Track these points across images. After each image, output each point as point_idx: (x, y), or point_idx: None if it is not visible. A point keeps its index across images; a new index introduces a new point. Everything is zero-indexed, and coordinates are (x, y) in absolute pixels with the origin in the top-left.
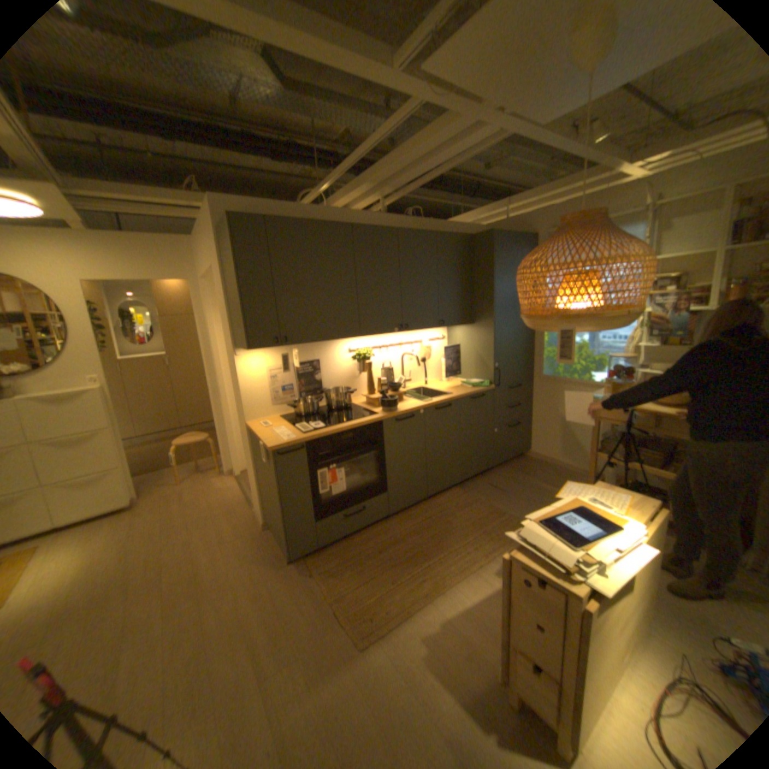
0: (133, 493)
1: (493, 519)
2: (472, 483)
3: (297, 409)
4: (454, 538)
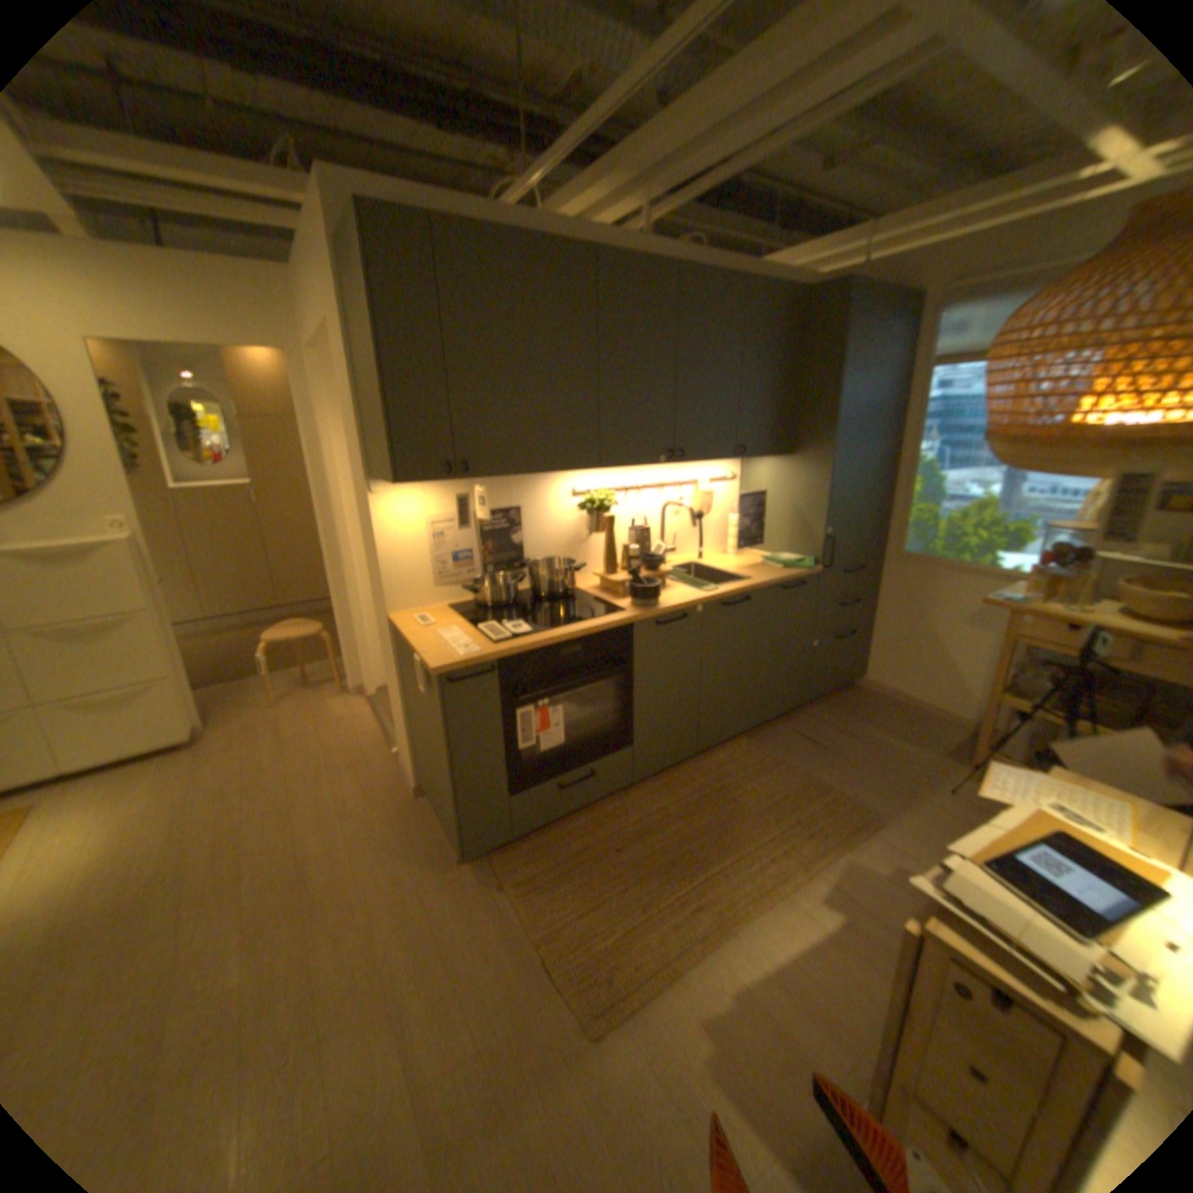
0: (194, 721)
1: (811, 798)
2: (768, 730)
3: (479, 595)
4: (745, 831)
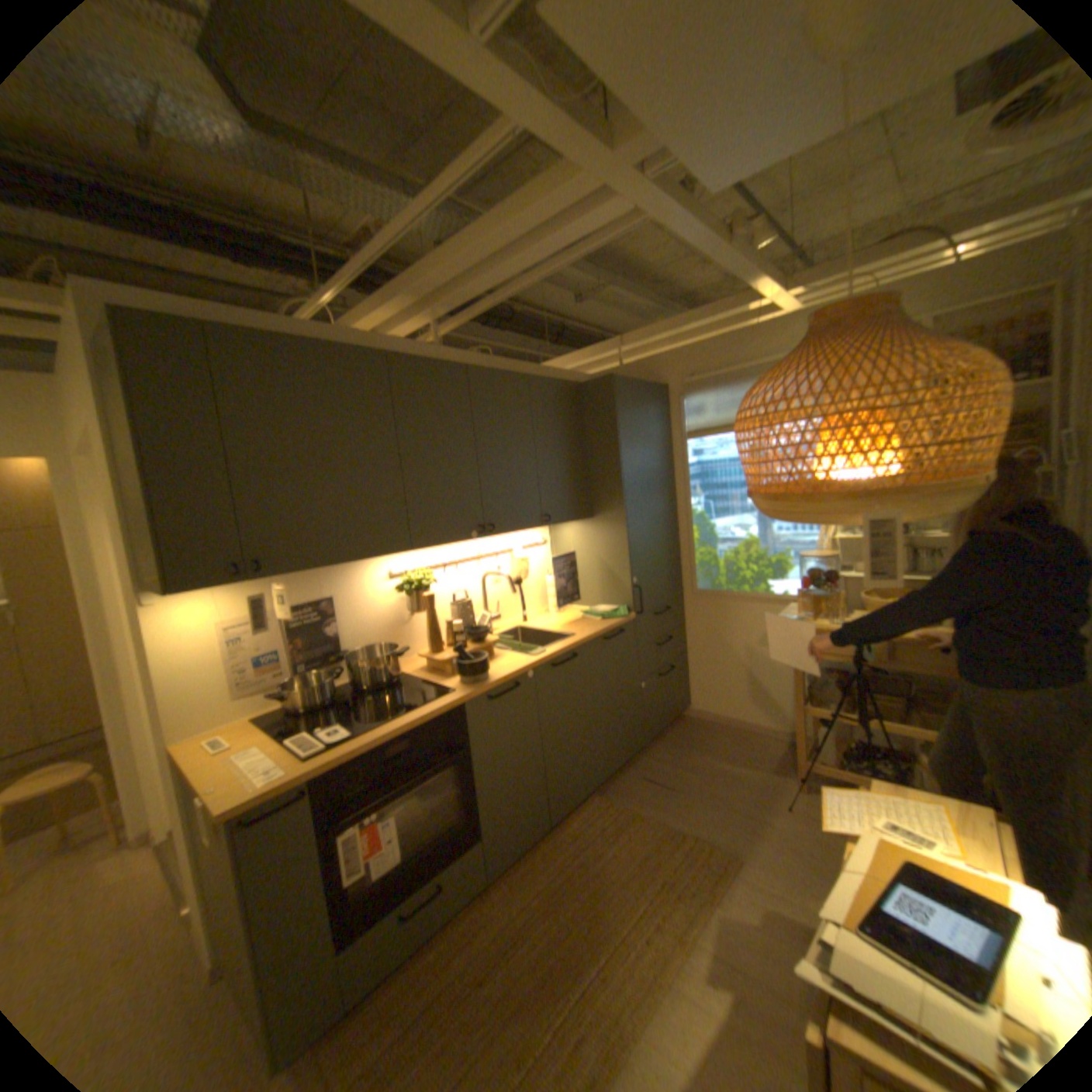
0: None
1: (670, 852)
2: (617, 782)
3: (289, 701)
4: (614, 911)
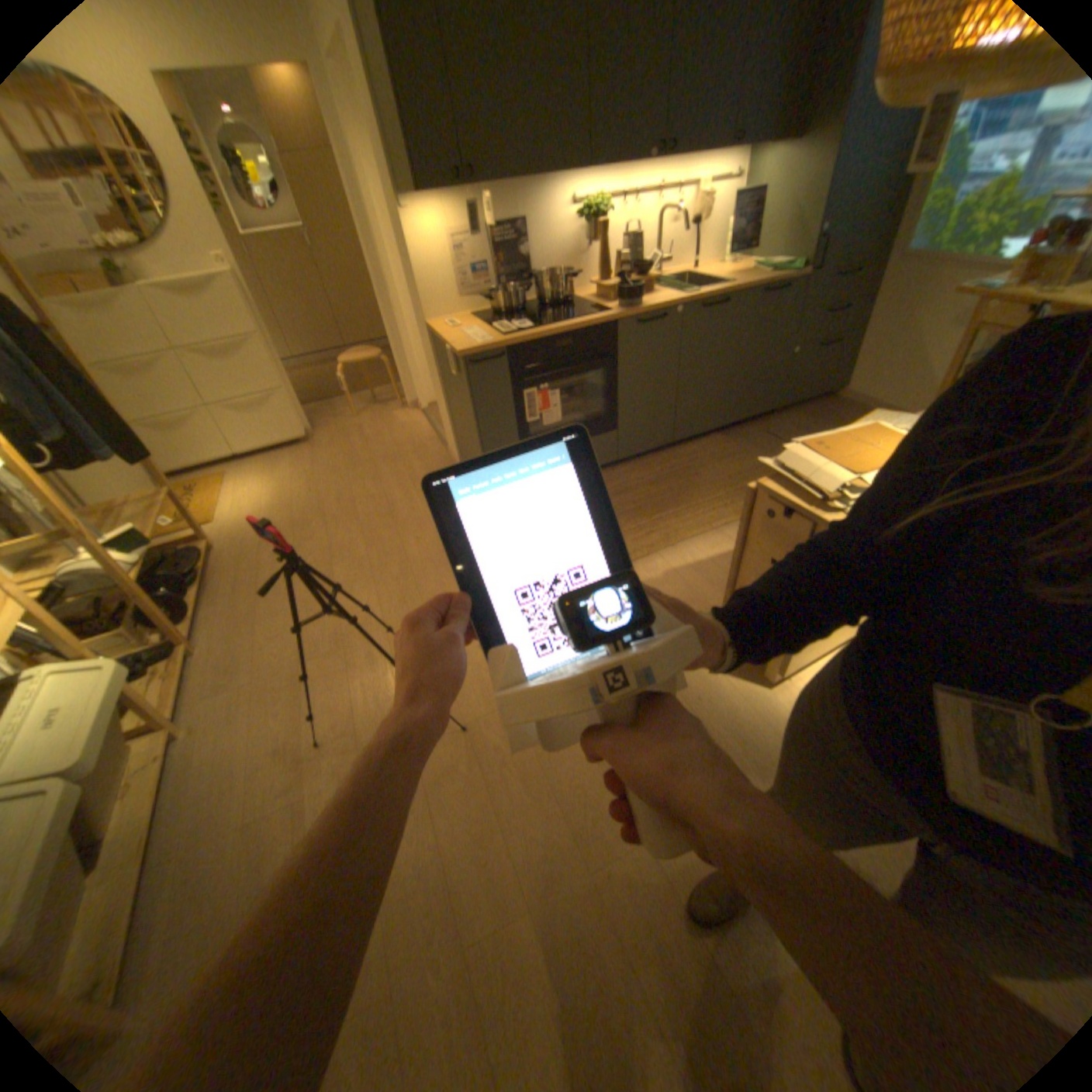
0: (304, 423)
1: (758, 474)
2: (740, 430)
3: (493, 303)
4: (698, 492)
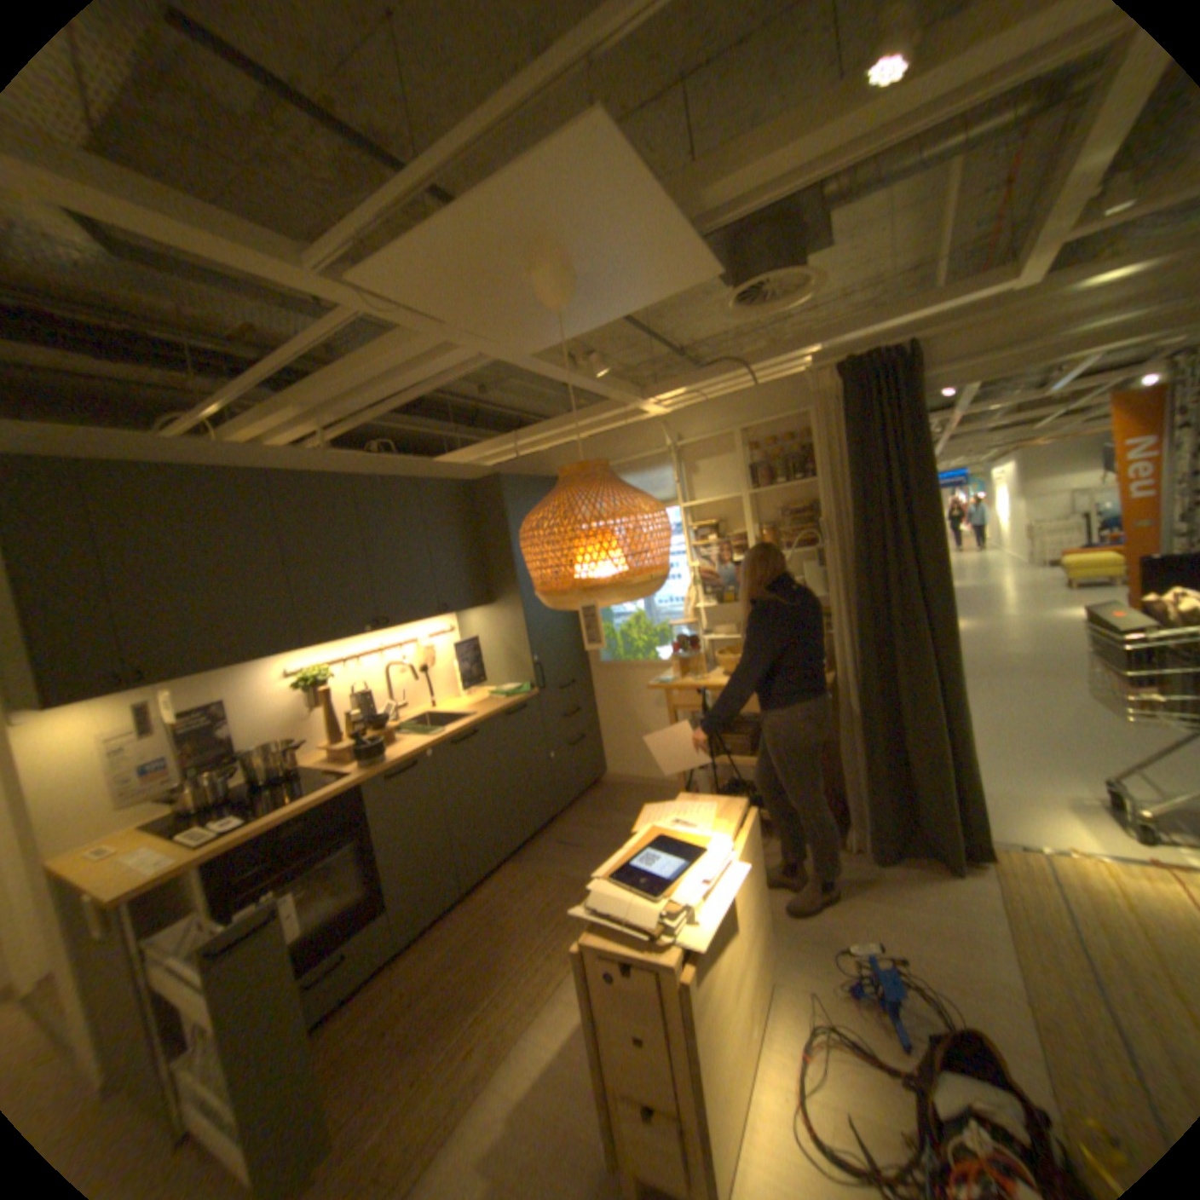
0: None
1: (568, 897)
2: (530, 849)
3: (177, 805)
4: (512, 953)
